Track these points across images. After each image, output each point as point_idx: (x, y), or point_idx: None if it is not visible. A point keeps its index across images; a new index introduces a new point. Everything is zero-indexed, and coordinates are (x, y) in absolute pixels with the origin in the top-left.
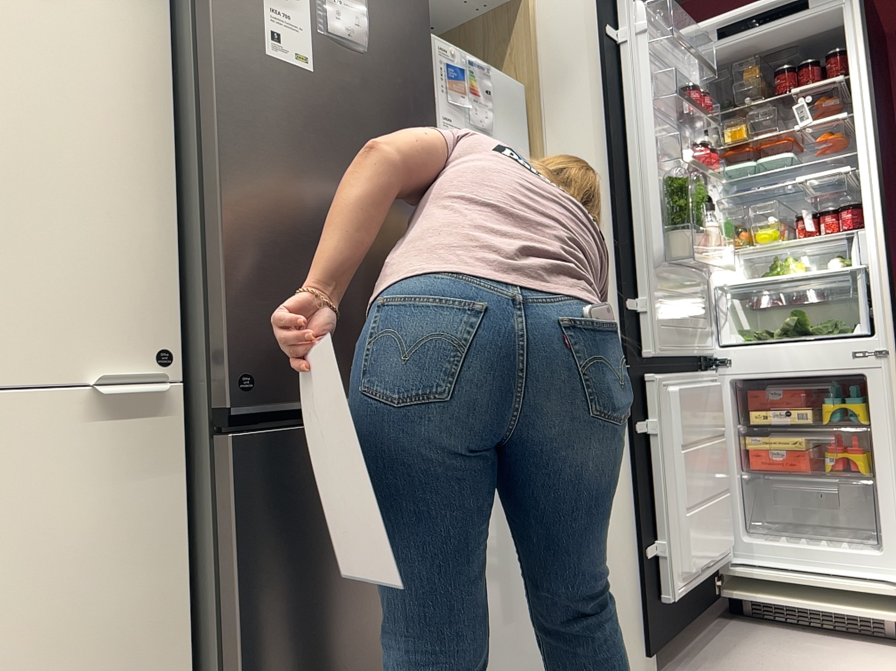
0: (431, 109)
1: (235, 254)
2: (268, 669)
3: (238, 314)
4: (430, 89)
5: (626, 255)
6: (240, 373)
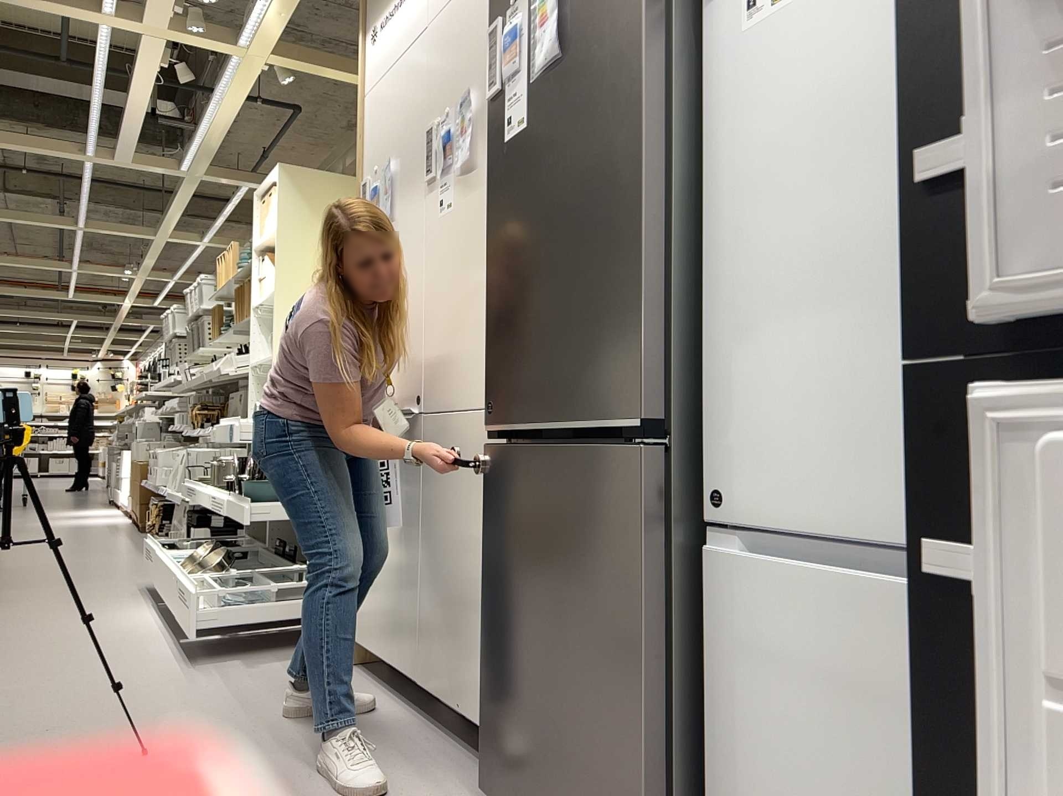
0: (637, 38)
1: (490, 313)
2: (492, 624)
3: (490, 357)
4: (638, 9)
5: (951, 5)
6: (490, 402)
